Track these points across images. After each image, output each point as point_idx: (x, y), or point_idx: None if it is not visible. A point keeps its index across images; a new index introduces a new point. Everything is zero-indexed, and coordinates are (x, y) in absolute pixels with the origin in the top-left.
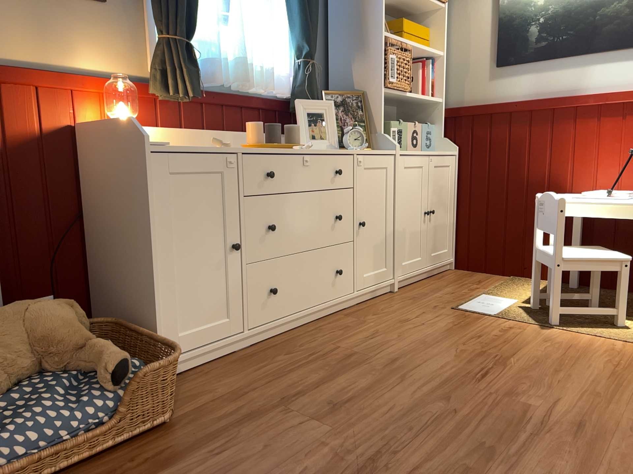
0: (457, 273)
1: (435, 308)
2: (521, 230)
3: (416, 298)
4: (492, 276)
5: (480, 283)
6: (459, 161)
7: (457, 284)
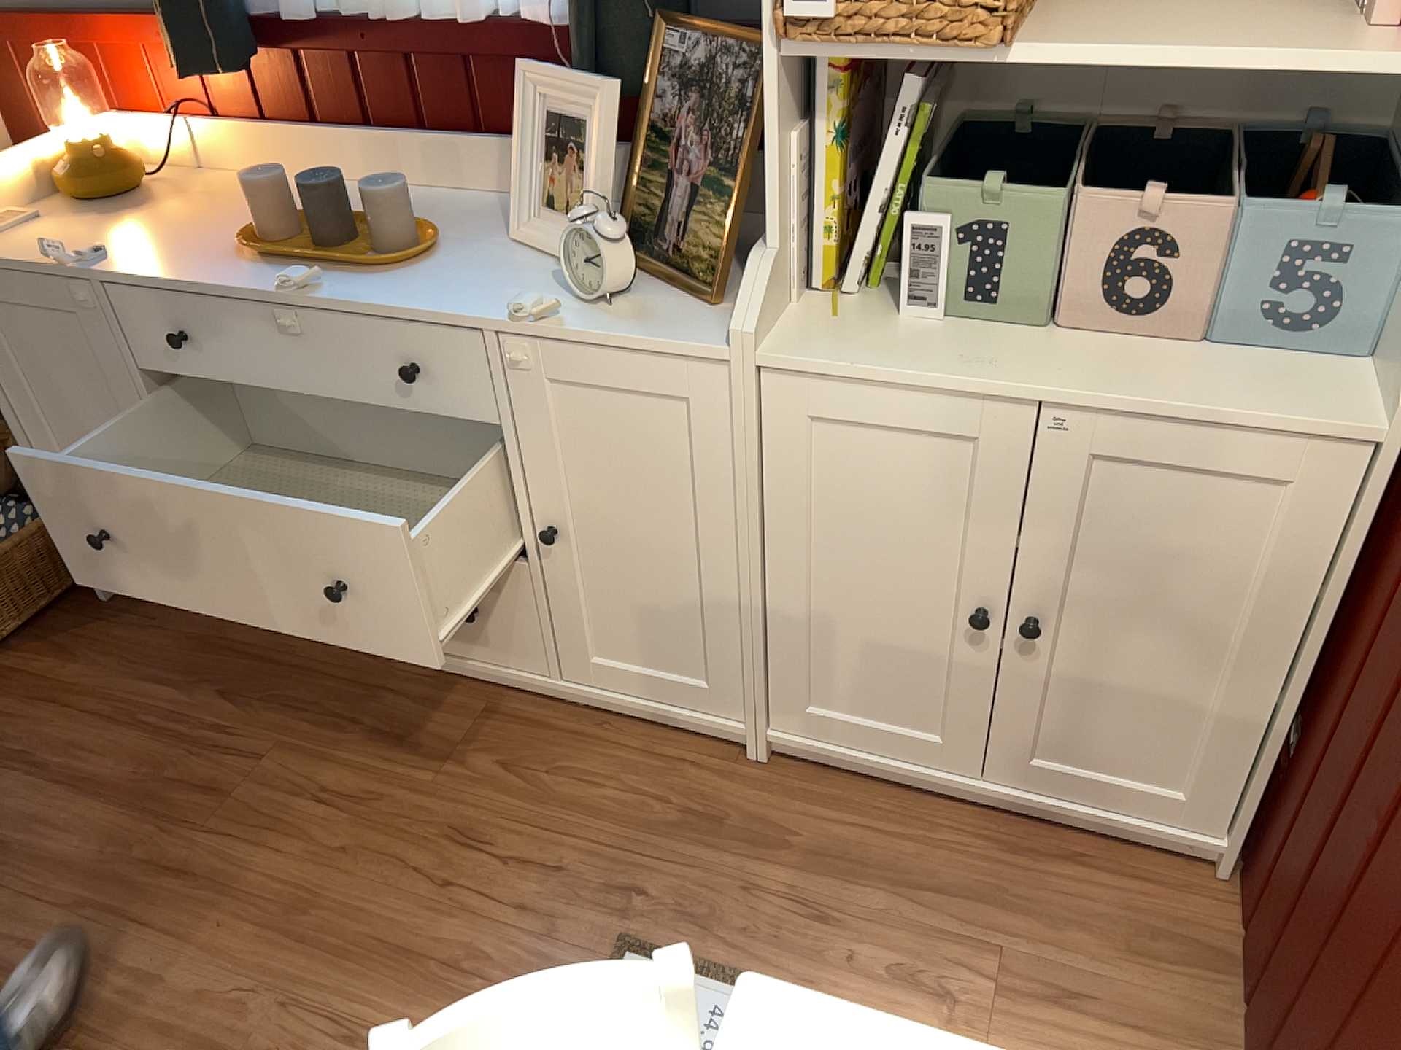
0: (1155, 894)
1: (616, 888)
2: (1313, 1036)
3: (710, 822)
4: (1200, 1037)
5: (1037, 995)
6: (1390, 488)
7: (968, 912)
